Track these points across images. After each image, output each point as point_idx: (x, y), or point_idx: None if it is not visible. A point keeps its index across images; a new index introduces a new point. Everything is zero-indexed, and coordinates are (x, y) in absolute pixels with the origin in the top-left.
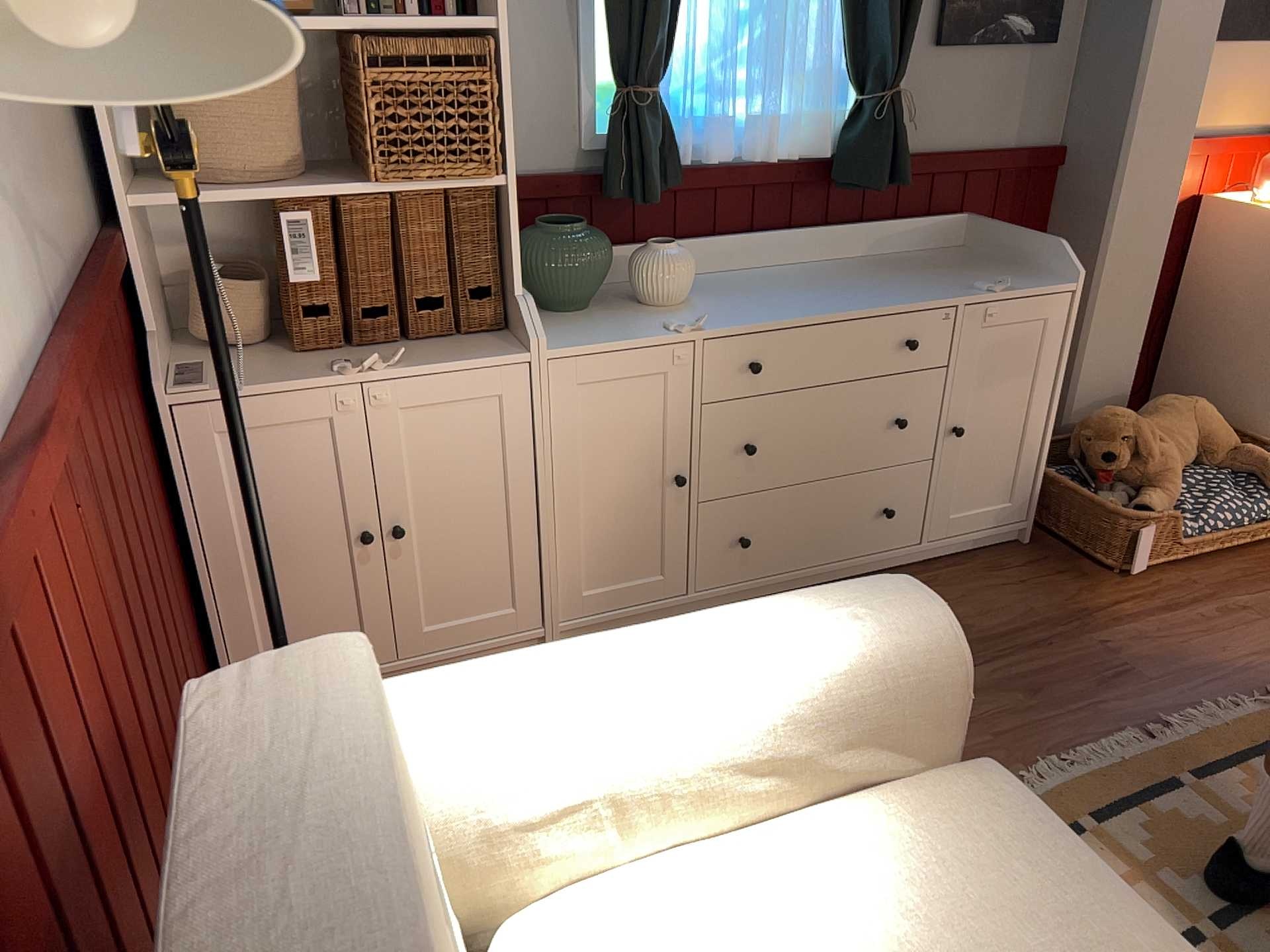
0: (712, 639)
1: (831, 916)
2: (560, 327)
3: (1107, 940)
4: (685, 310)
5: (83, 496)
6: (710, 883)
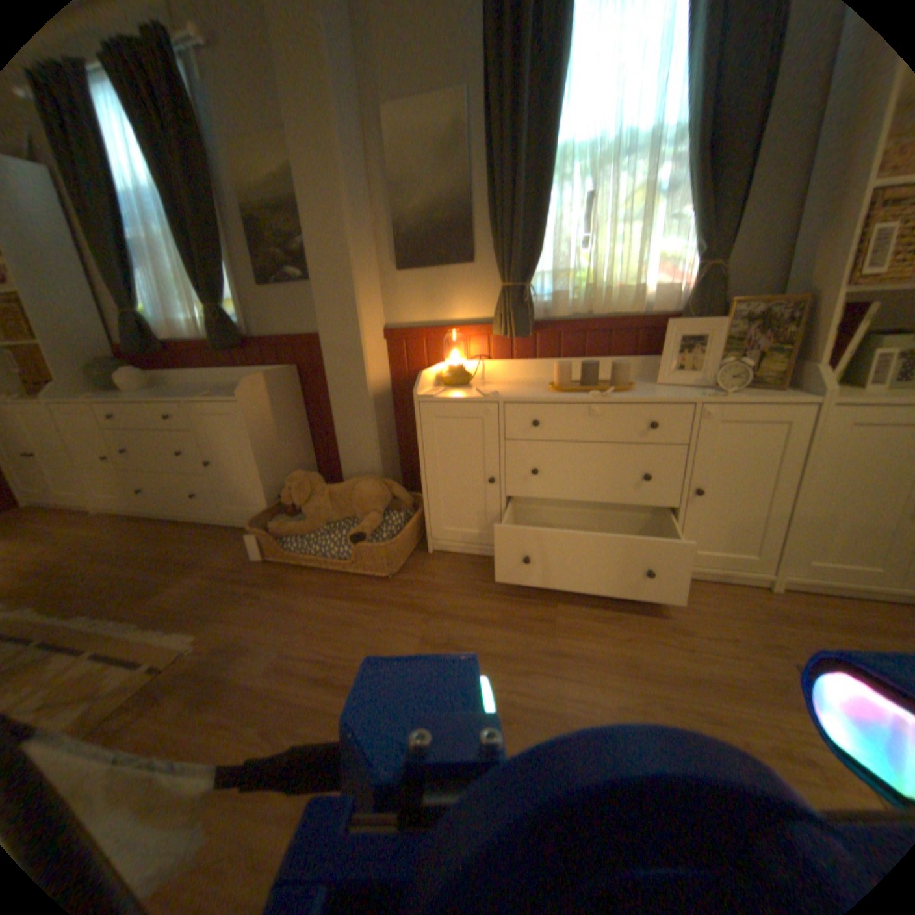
0: None
1: None
2: (82, 394)
3: None
4: (121, 393)
5: None
6: None
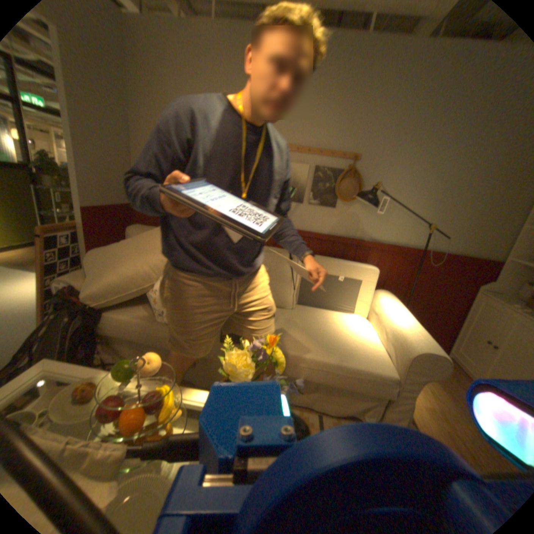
0: (412, 323)
1: (360, 338)
2: None
3: (347, 359)
4: None
5: (414, 267)
6: (369, 333)
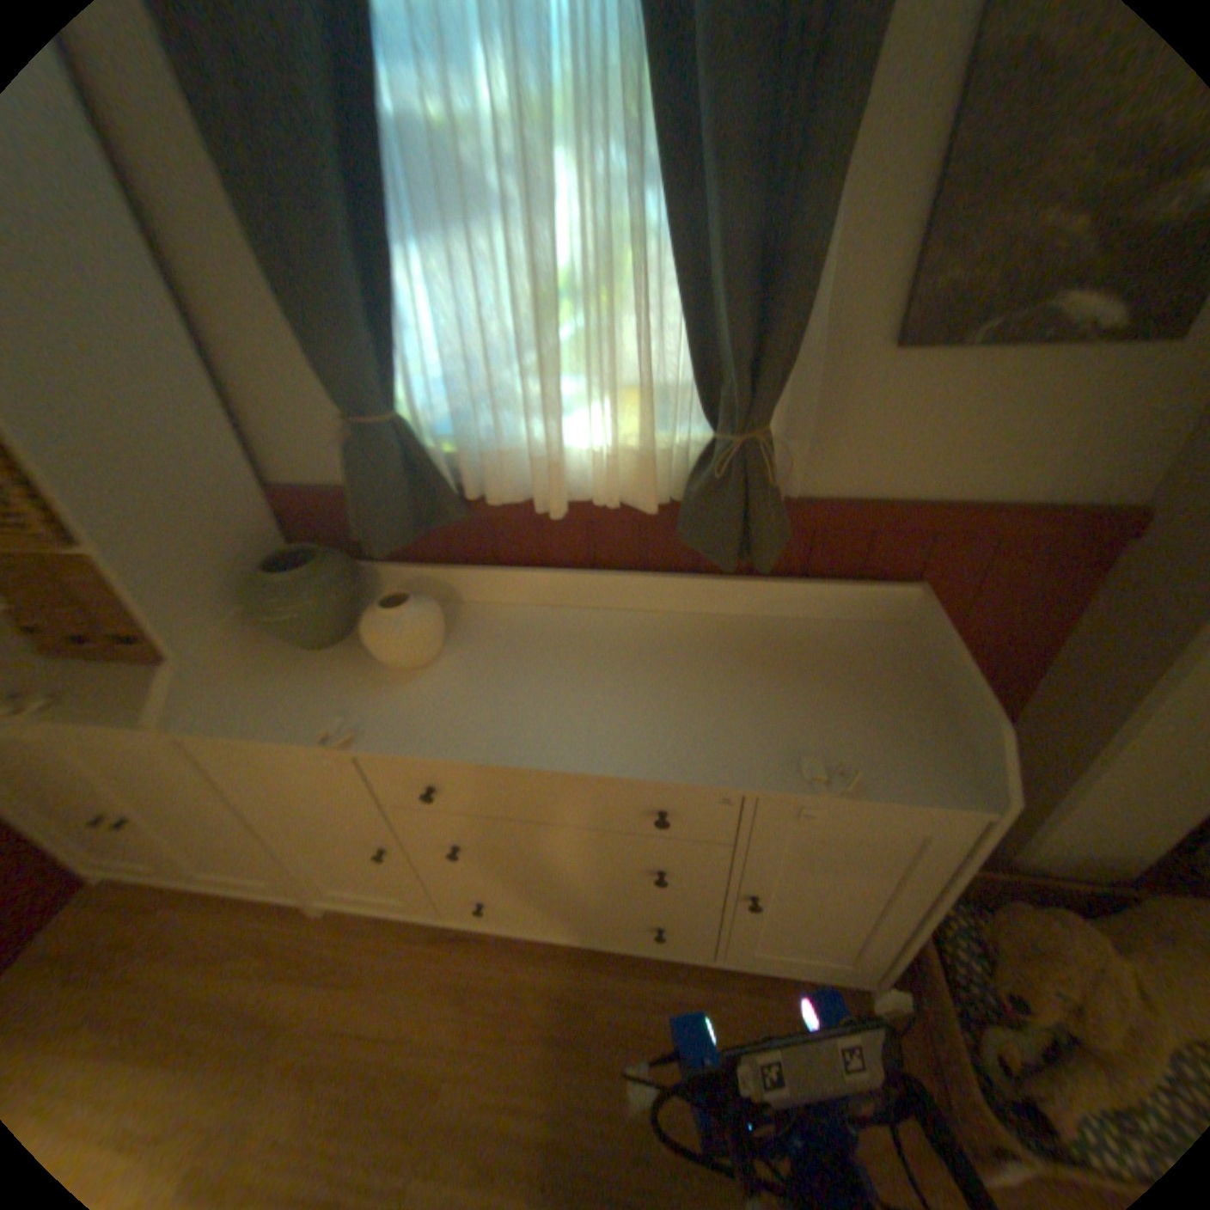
0: None
1: None
2: (262, 678)
3: None
4: (404, 684)
5: None
6: None
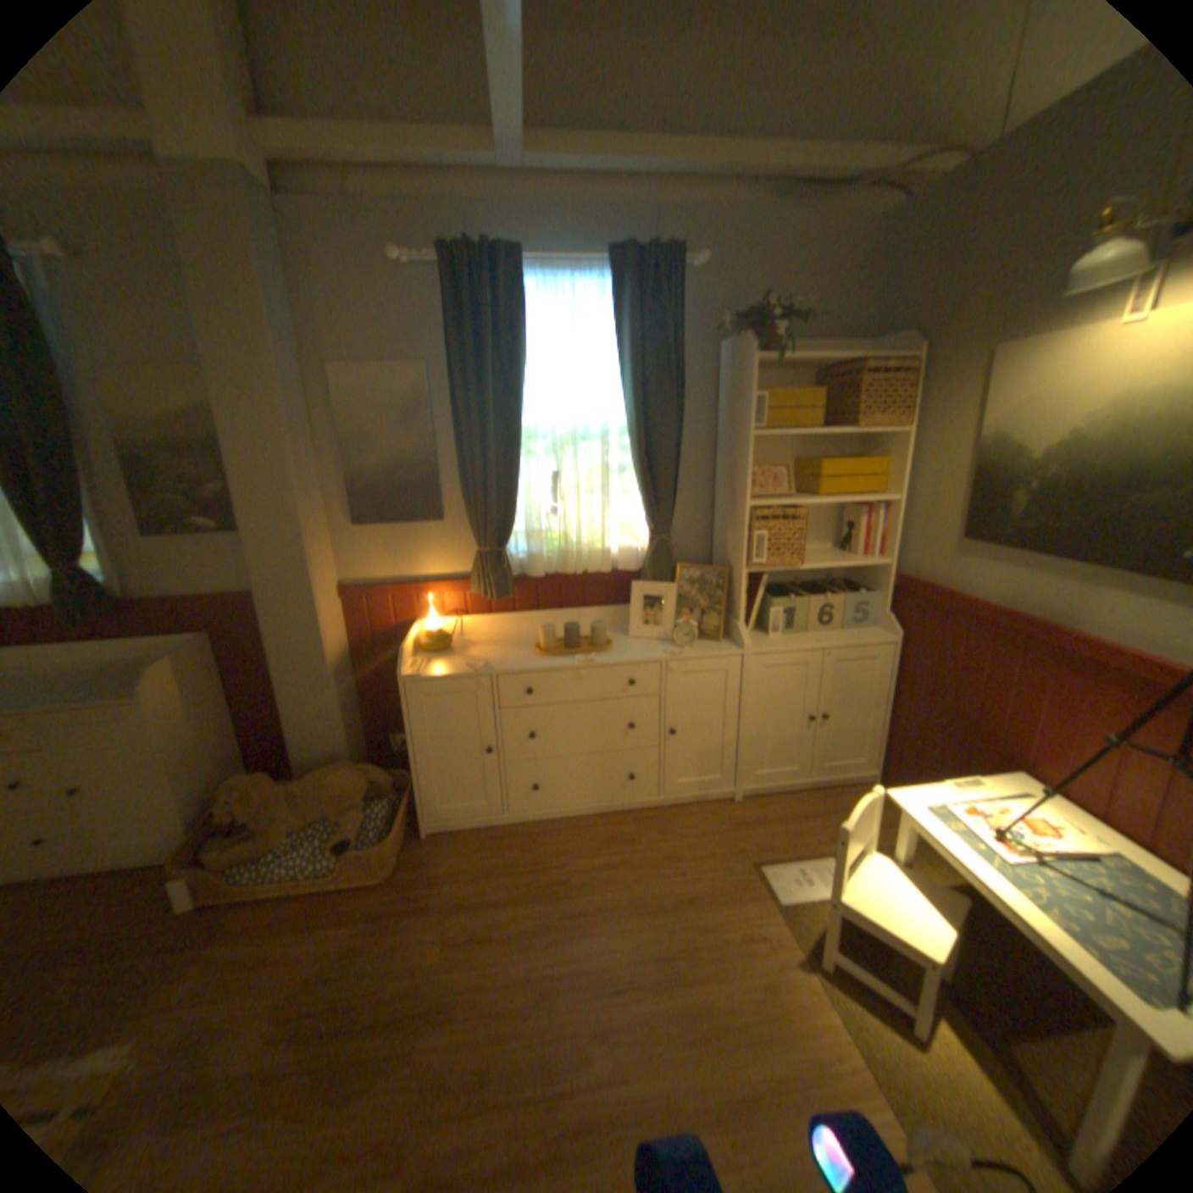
0: None
1: None
2: None
3: None
4: None
5: None
6: None
